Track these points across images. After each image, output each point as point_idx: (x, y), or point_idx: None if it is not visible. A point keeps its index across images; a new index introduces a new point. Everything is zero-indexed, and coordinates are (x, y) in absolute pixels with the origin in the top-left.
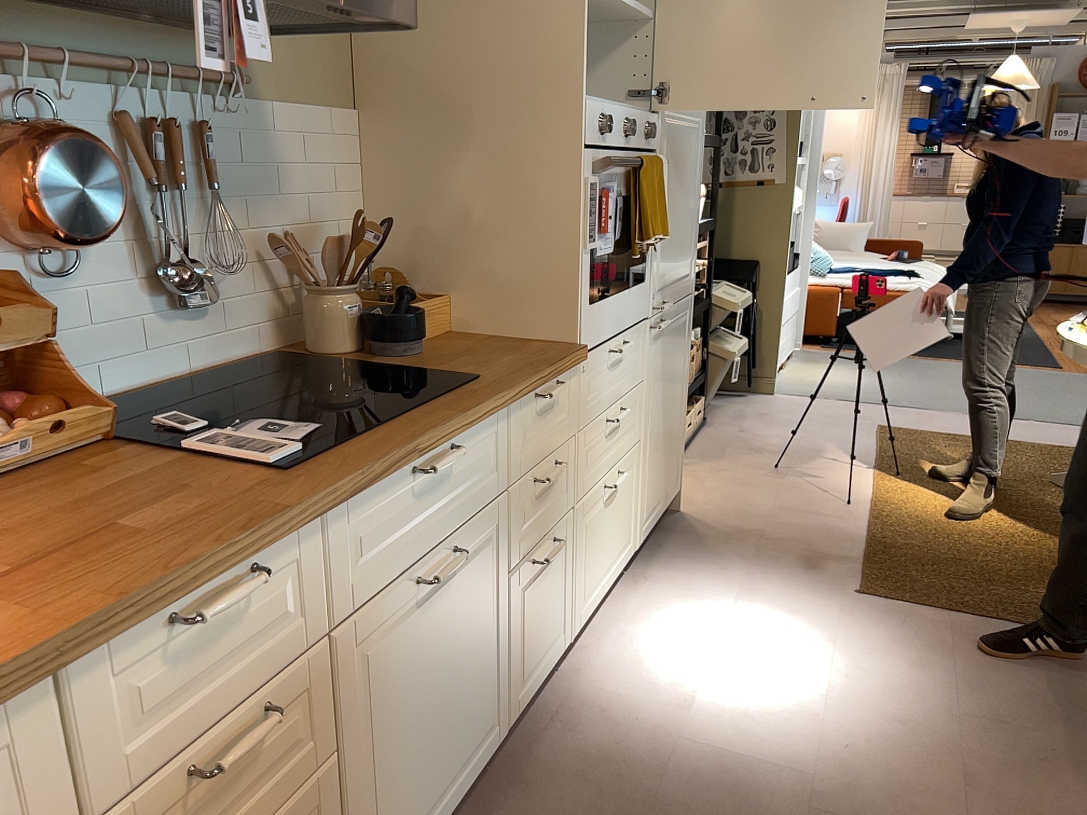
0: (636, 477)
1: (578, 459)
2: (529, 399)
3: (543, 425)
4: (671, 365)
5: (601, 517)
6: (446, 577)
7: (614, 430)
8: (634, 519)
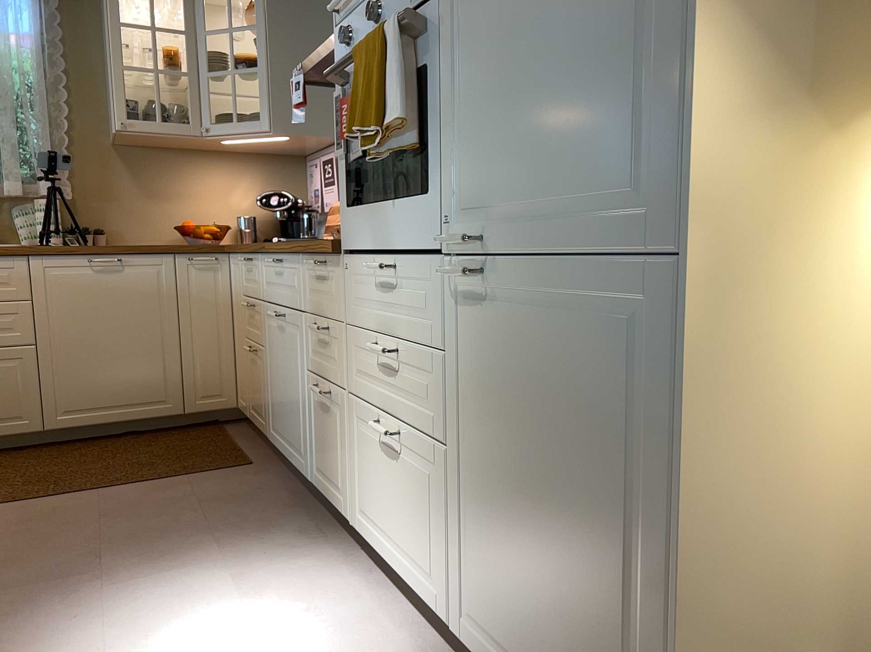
0: (444, 505)
1: (348, 351)
2: (310, 261)
3: (318, 288)
4: (552, 400)
5: (379, 458)
6: (284, 327)
7: (392, 372)
8: (445, 573)
